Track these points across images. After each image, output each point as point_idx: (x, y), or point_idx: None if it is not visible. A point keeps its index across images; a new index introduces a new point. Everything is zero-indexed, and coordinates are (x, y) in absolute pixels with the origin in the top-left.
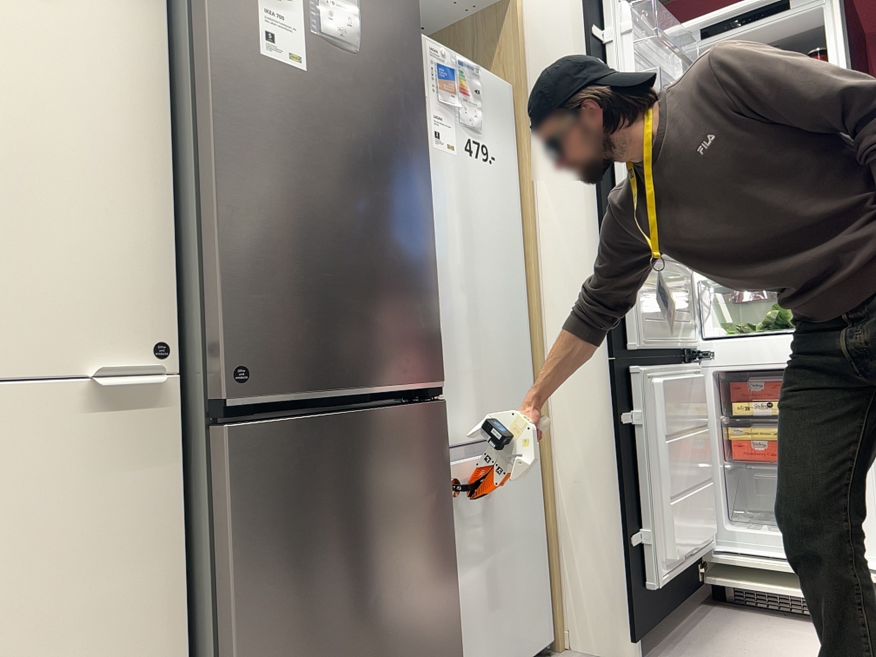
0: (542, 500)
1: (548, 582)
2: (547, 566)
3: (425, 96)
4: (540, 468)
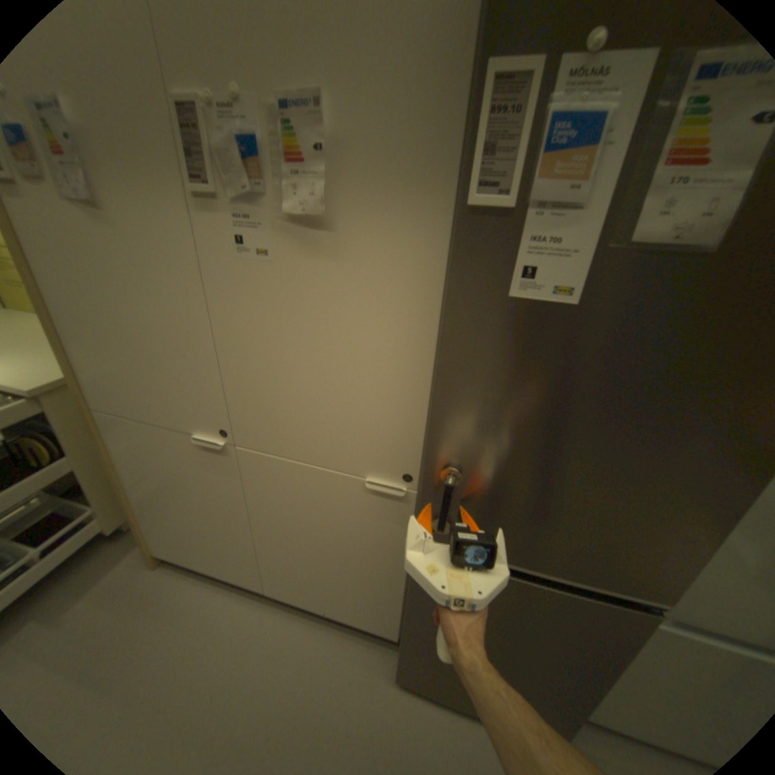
0: None
1: None
2: None
3: None
4: None
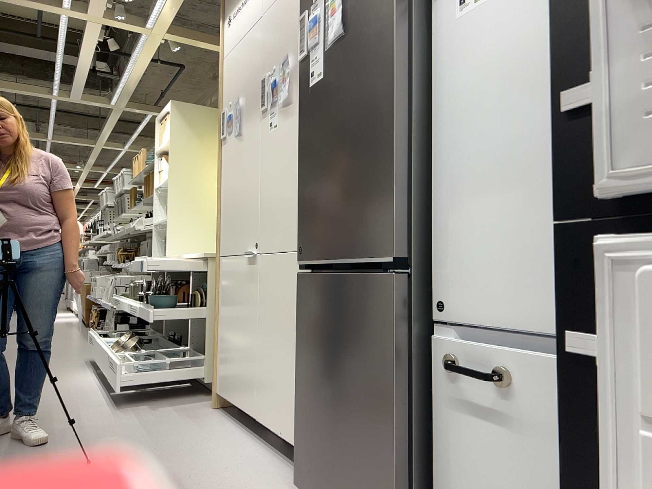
0: None
1: None
2: None
3: None
4: None
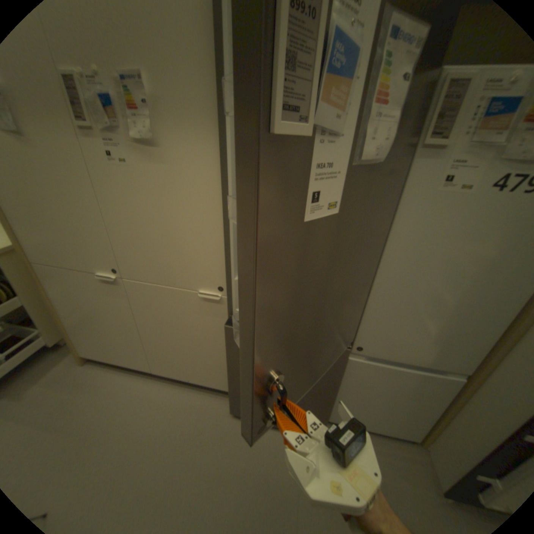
0: (453, 399)
1: (433, 425)
2: (437, 420)
3: (450, 142)
4: (462, 387)
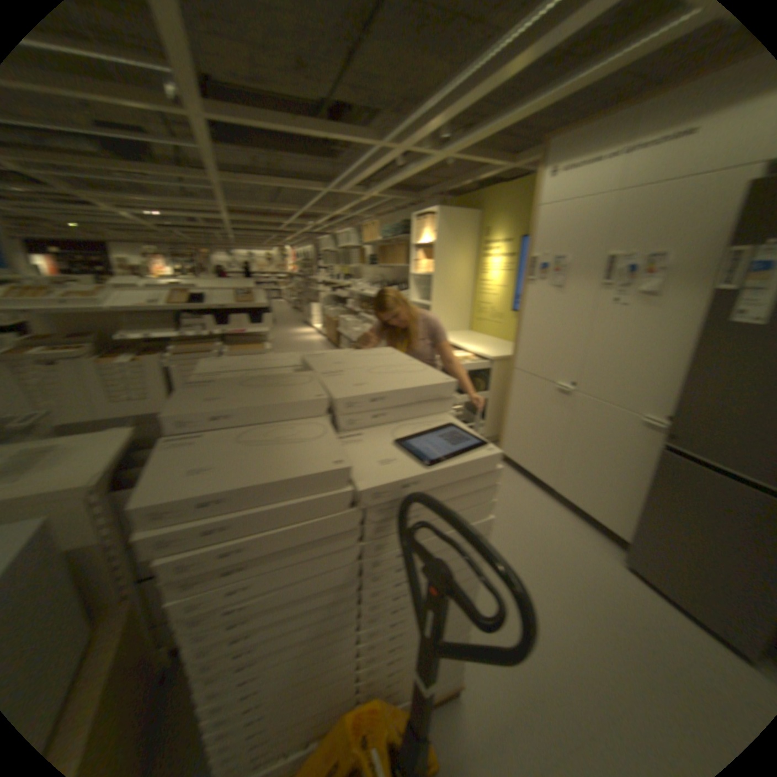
0: None
1: None
2: None
3: None
4: None
